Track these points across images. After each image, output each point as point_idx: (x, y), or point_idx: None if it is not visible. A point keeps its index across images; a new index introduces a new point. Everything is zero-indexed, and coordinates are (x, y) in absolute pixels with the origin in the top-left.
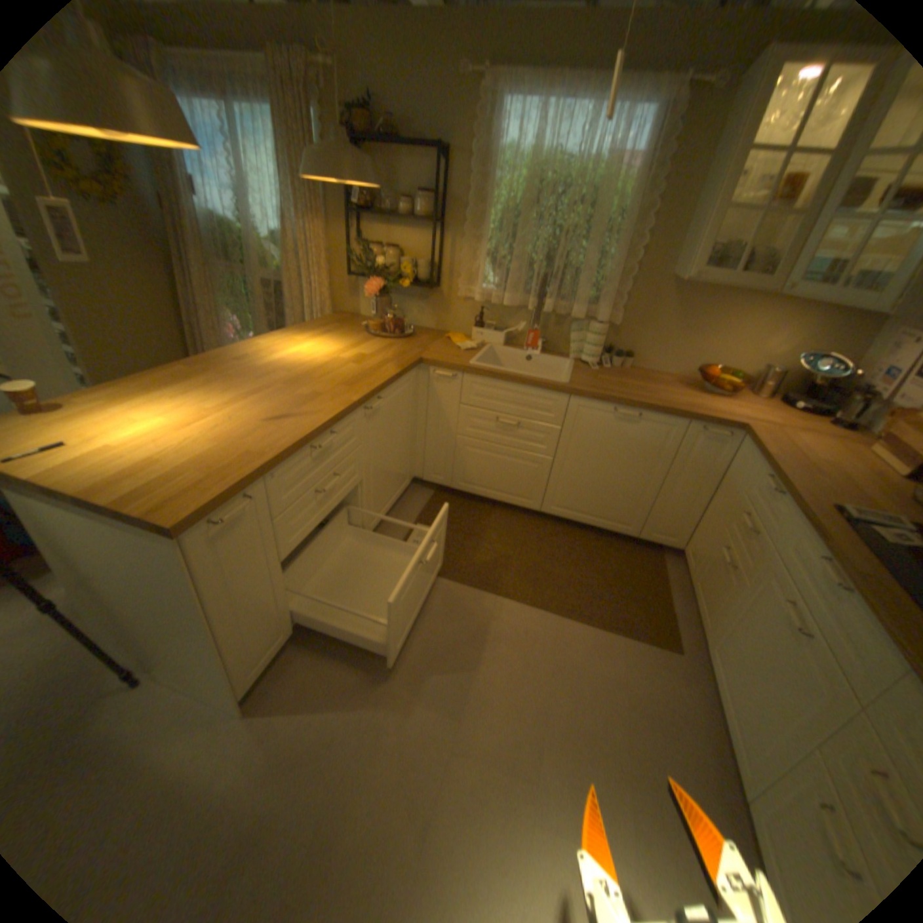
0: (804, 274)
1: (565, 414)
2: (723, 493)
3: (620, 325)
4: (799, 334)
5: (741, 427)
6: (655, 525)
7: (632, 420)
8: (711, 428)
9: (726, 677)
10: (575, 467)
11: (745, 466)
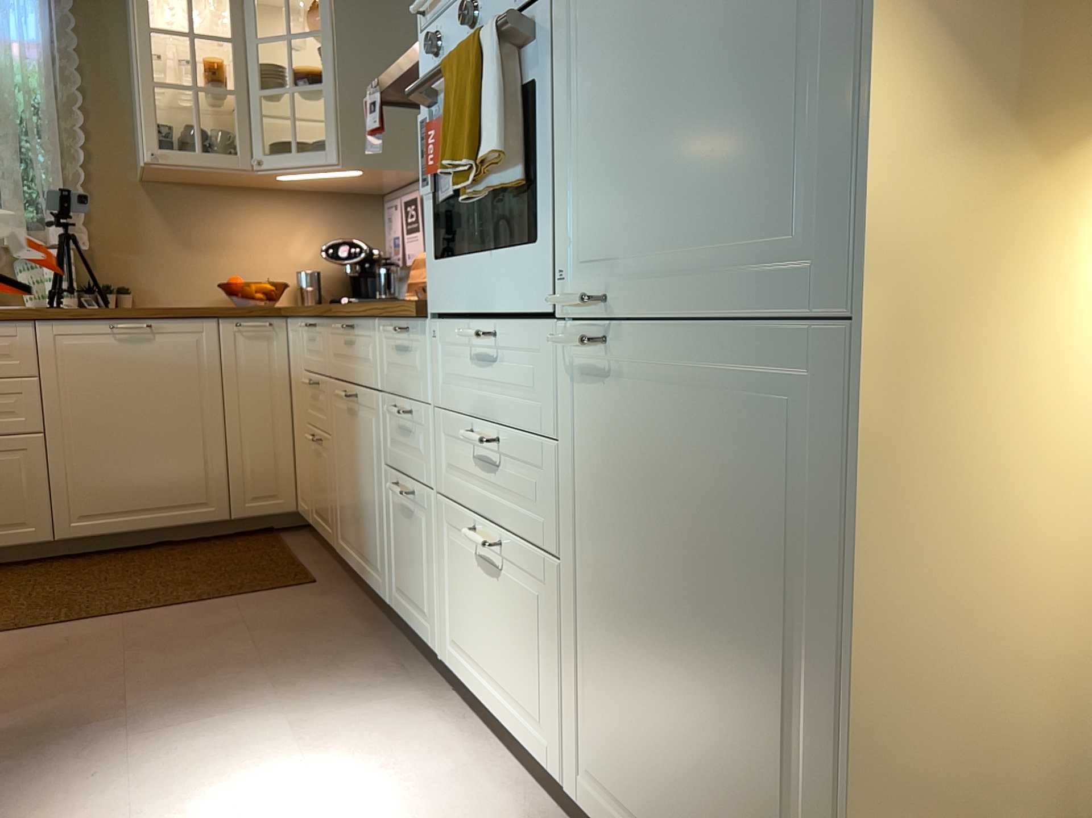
0: (263, 148)
1: (38, 354)
2: (294, 397)
3: (93, 253)
4: (313, 233)
5: (275, 310)
6: (243, 486)
7: (142, 337)
8: (244, 321)
9: (349, 544)
10: (86, 435)
11: (295, 347)
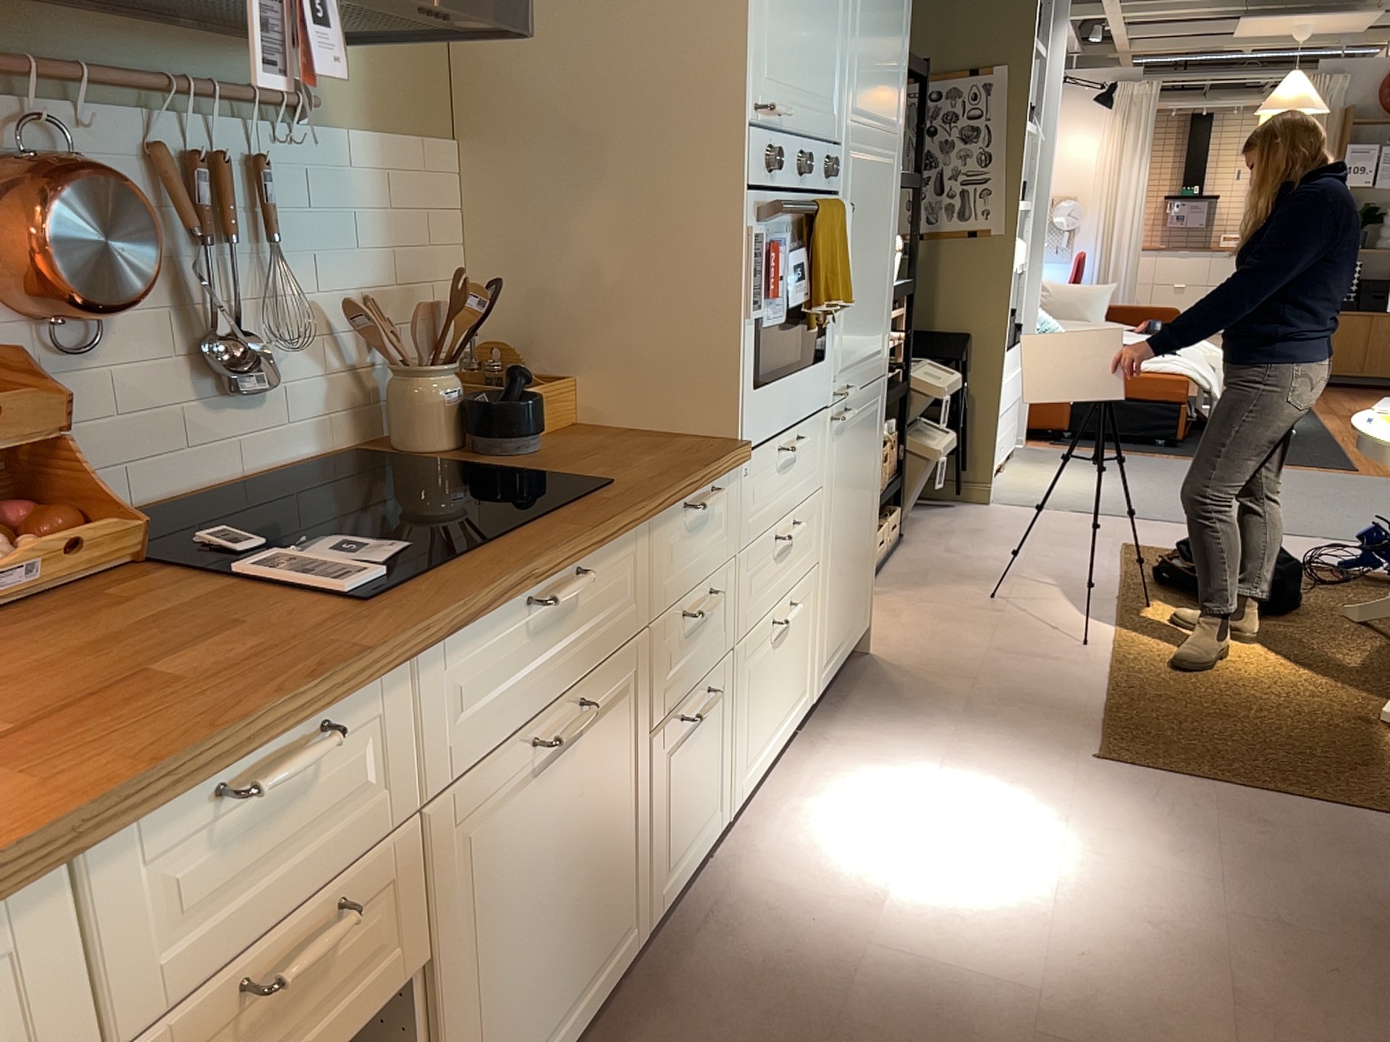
0: None
1: None
2: None
3: None
4: None
5: None
6: None
7: None
8: None
9: None
10: None
11: None
